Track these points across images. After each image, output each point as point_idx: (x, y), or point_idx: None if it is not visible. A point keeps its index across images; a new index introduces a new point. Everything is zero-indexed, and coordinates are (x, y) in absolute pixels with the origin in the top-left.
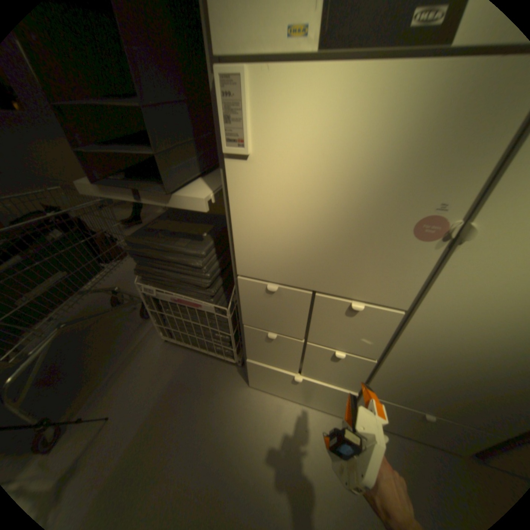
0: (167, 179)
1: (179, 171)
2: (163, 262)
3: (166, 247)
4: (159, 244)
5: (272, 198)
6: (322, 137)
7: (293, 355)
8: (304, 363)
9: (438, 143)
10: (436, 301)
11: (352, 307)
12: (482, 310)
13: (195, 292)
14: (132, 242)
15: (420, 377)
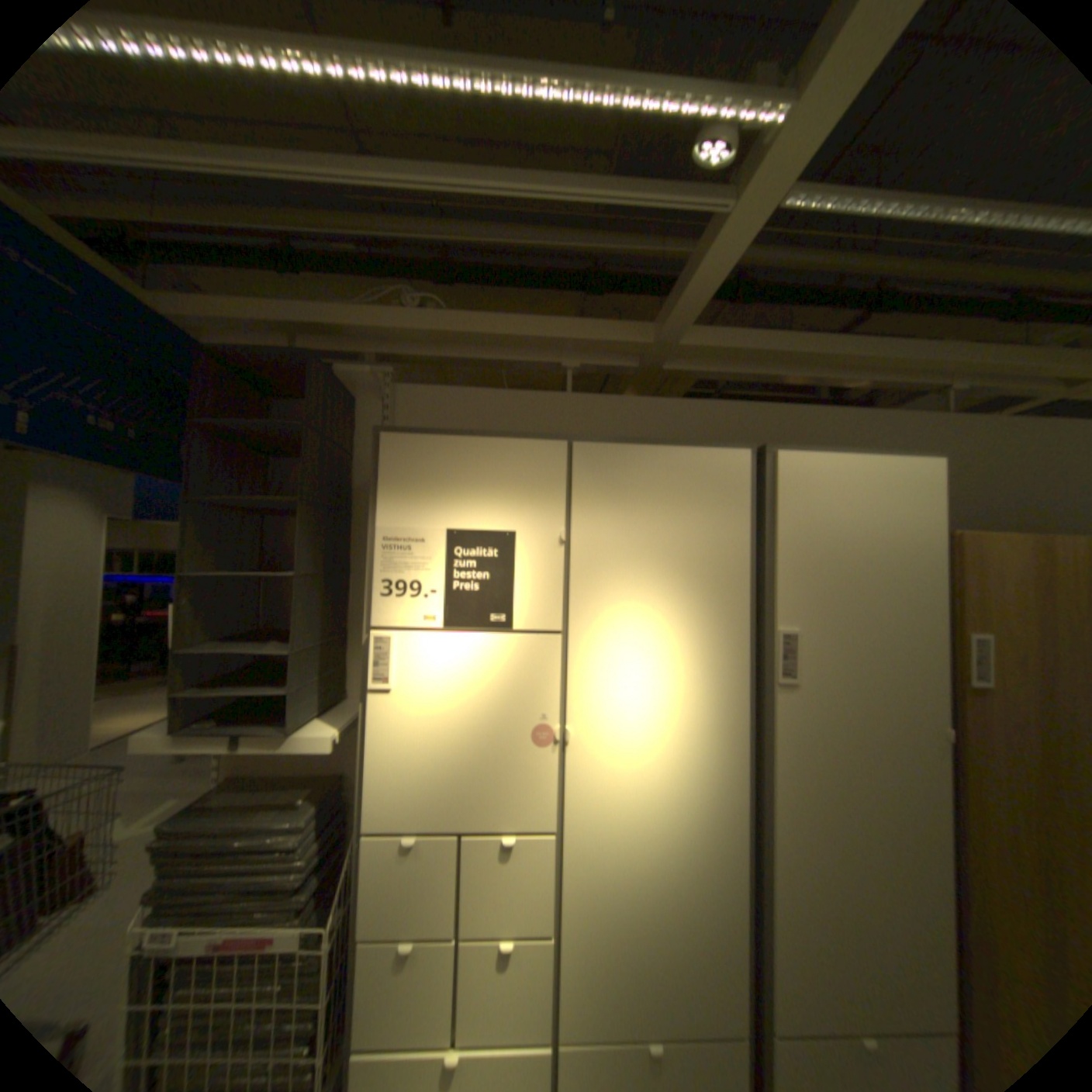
0: (291, 721)
1: (301, 713)
2: (219, 861)
3: (236, 830)
4: (222, 827)
5: (411, 727)
6: (451, 676)
7: (439, 991)
8: (458, 1009)
9: (525, 677)
10: (575, 813)
11: (504, 849)
12: (611, 813)
13: (266, 915)
14: (171, 833)
15: (608, 952)
